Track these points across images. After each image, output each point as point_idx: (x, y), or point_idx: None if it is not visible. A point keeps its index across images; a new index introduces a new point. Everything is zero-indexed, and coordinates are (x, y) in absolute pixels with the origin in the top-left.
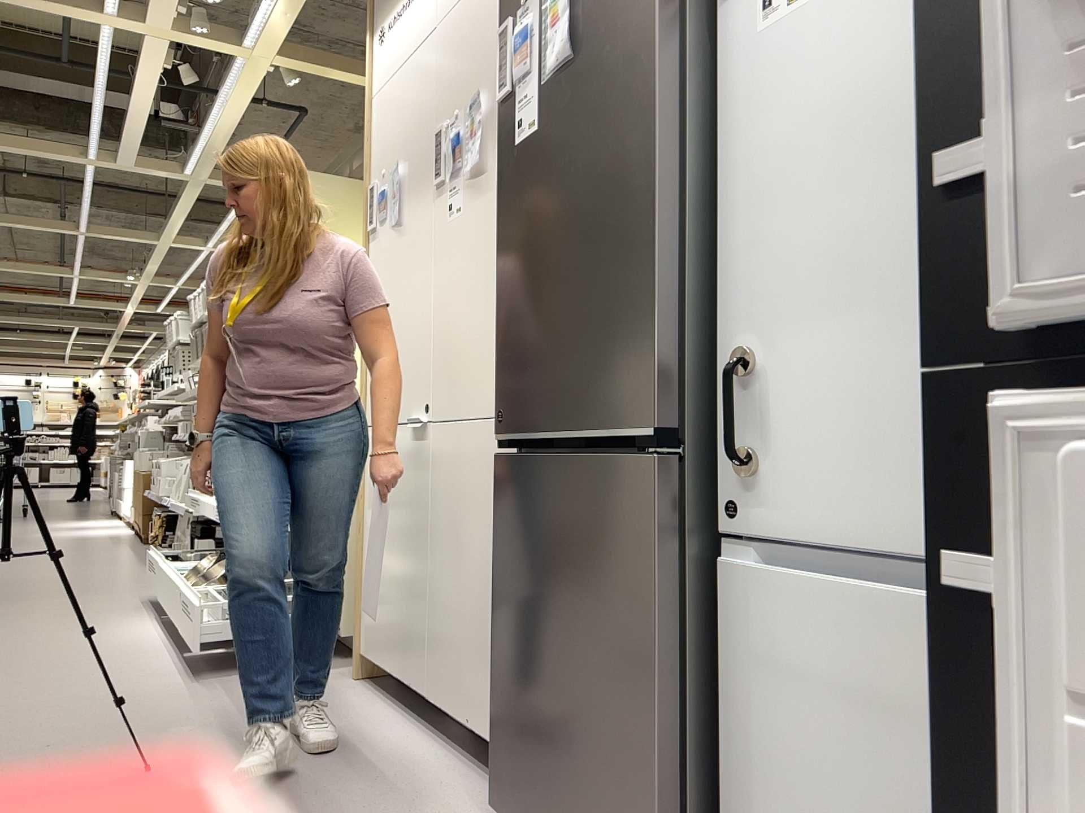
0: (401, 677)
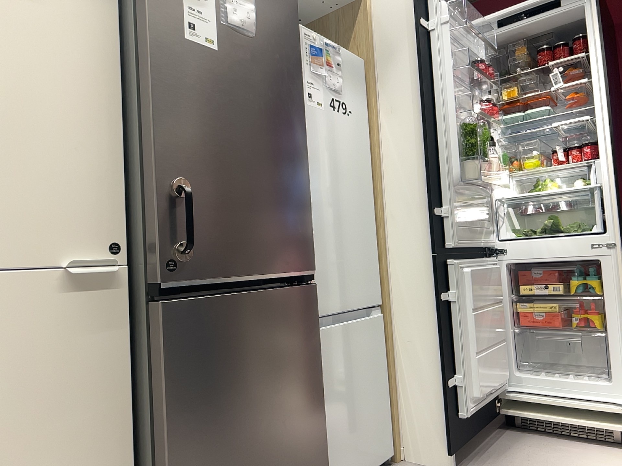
0: None
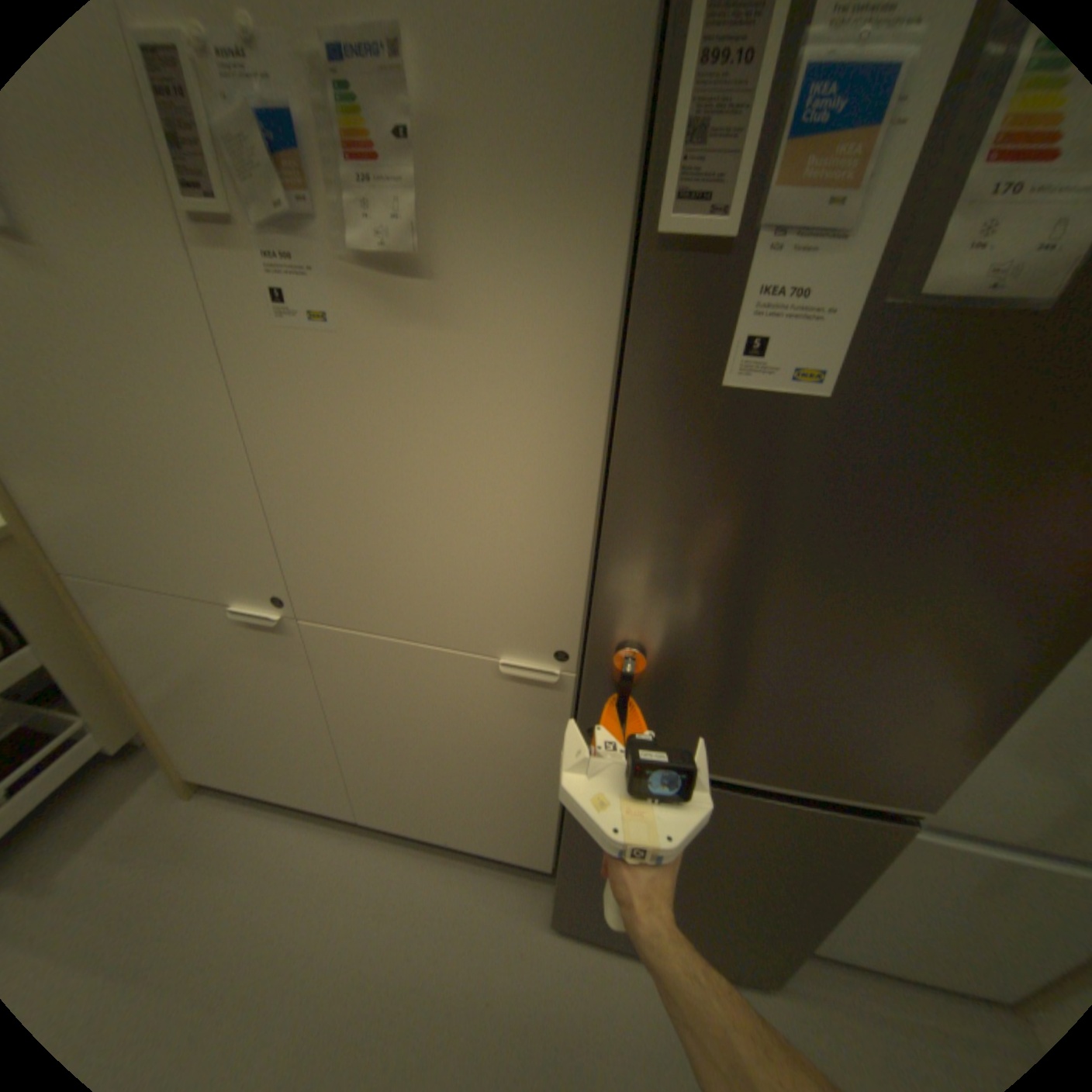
0: (296, 804)
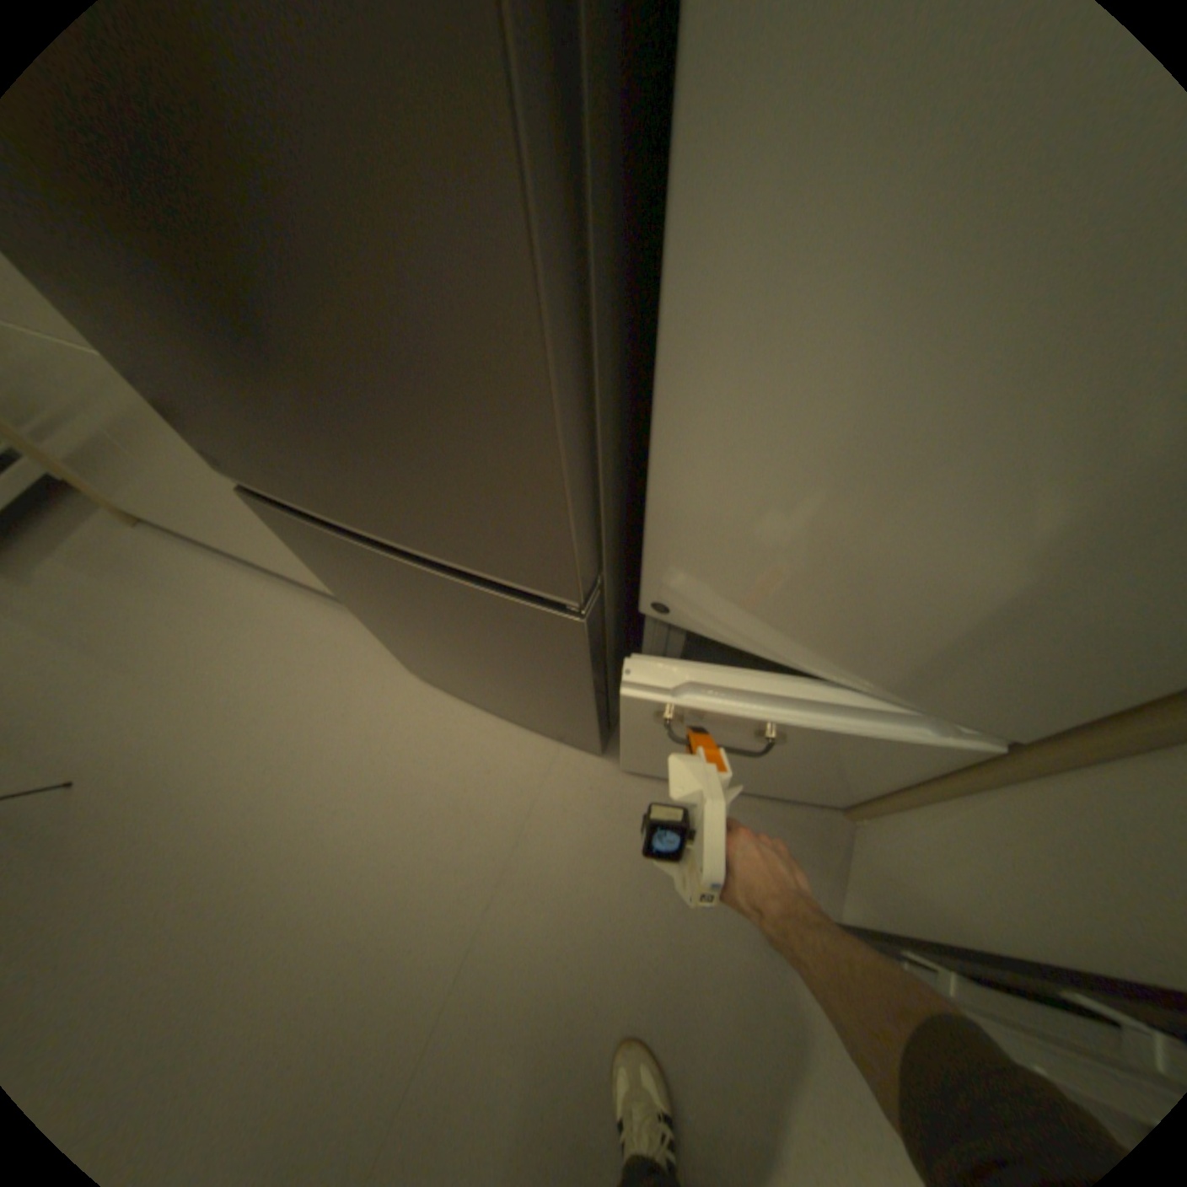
0: (201, 540)
